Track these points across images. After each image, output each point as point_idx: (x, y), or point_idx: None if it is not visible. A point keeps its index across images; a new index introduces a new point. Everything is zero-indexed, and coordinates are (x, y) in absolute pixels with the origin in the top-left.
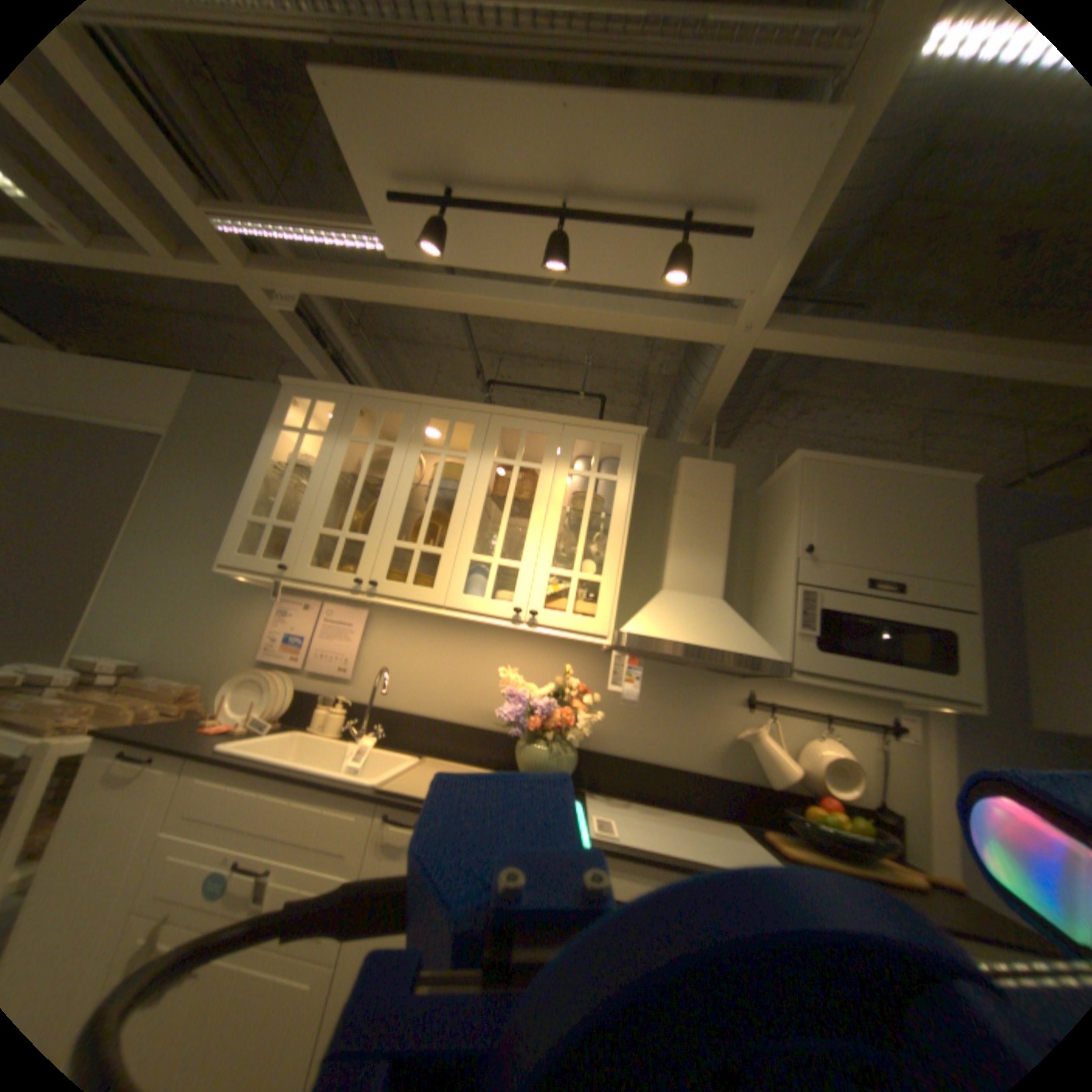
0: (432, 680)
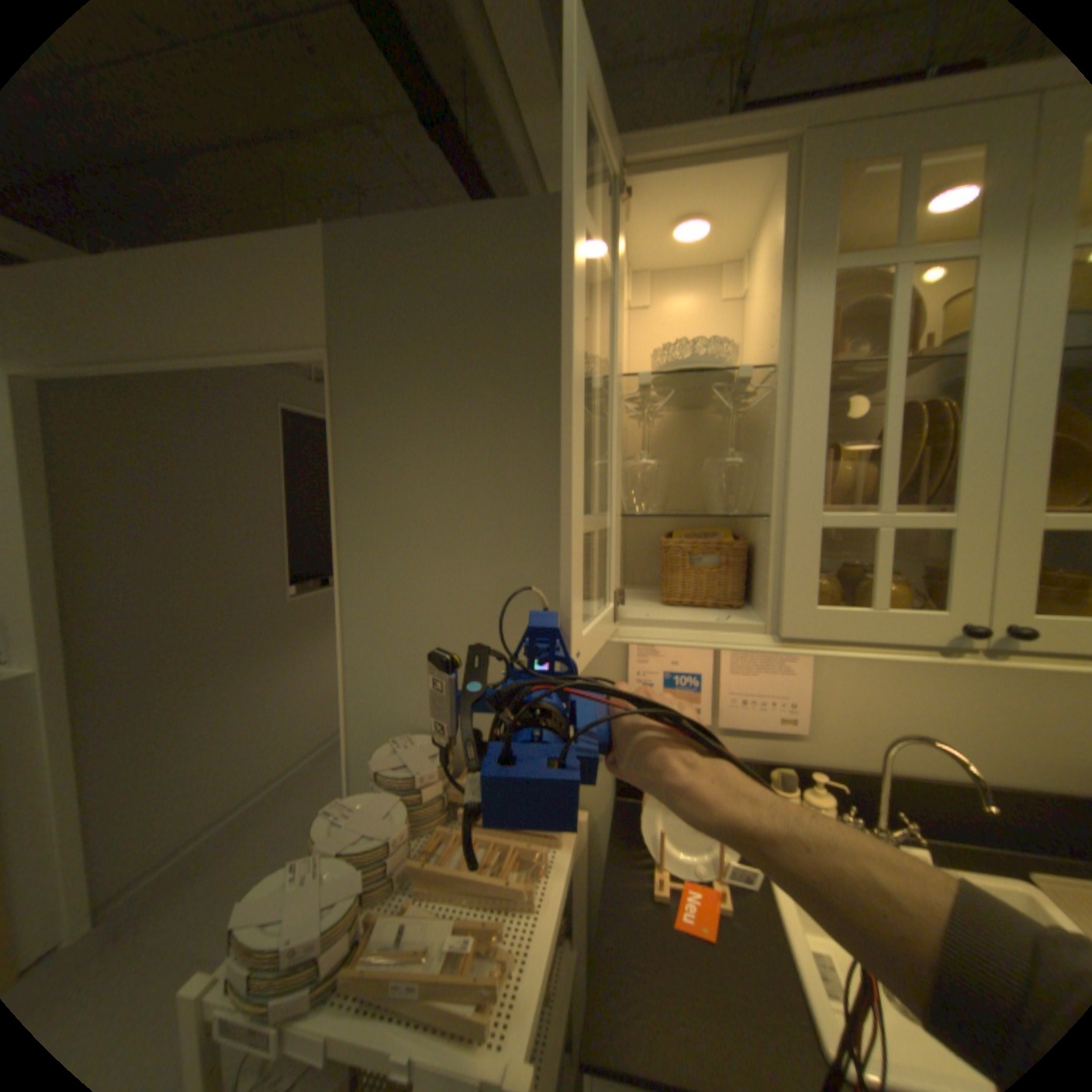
0: (968, 720)
